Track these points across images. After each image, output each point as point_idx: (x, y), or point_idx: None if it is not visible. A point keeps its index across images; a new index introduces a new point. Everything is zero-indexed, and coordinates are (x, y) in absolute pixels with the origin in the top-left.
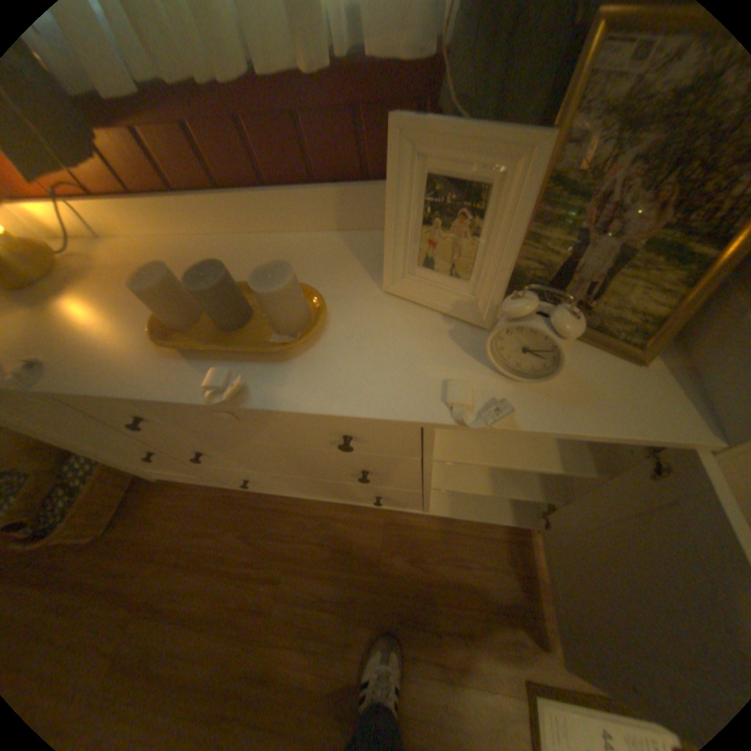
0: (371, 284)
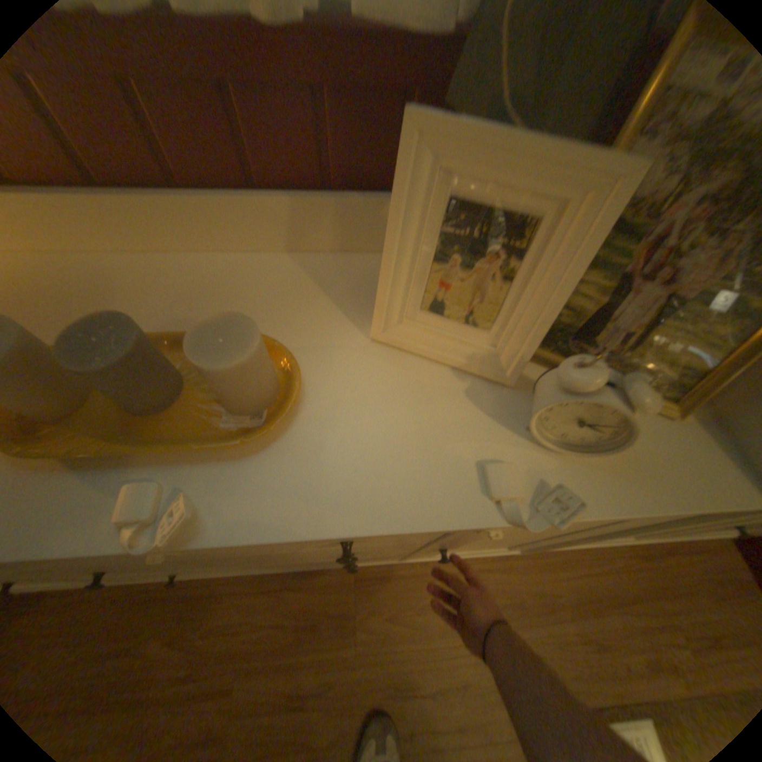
0: (352, 327)
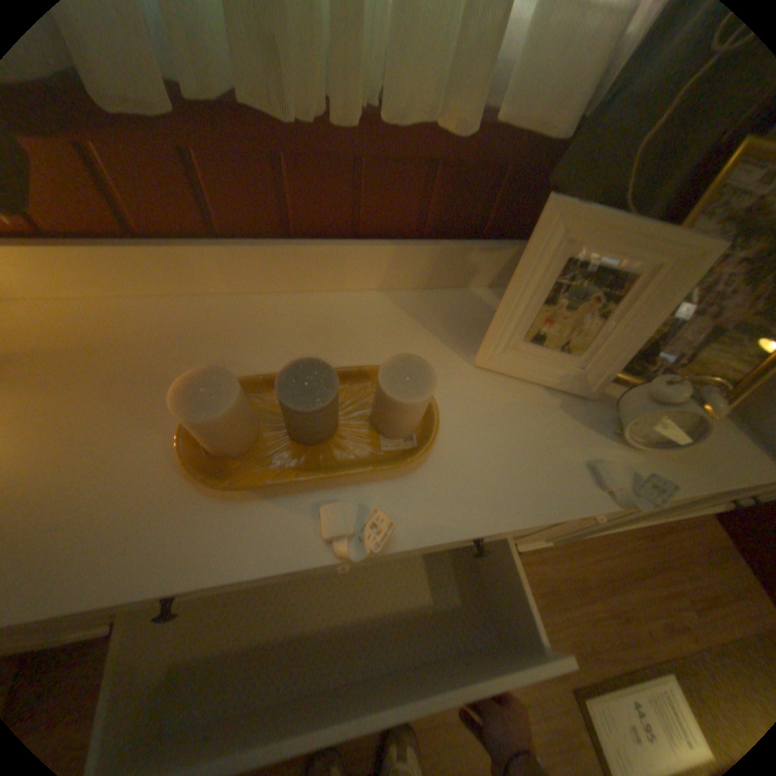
0: (455, 357)
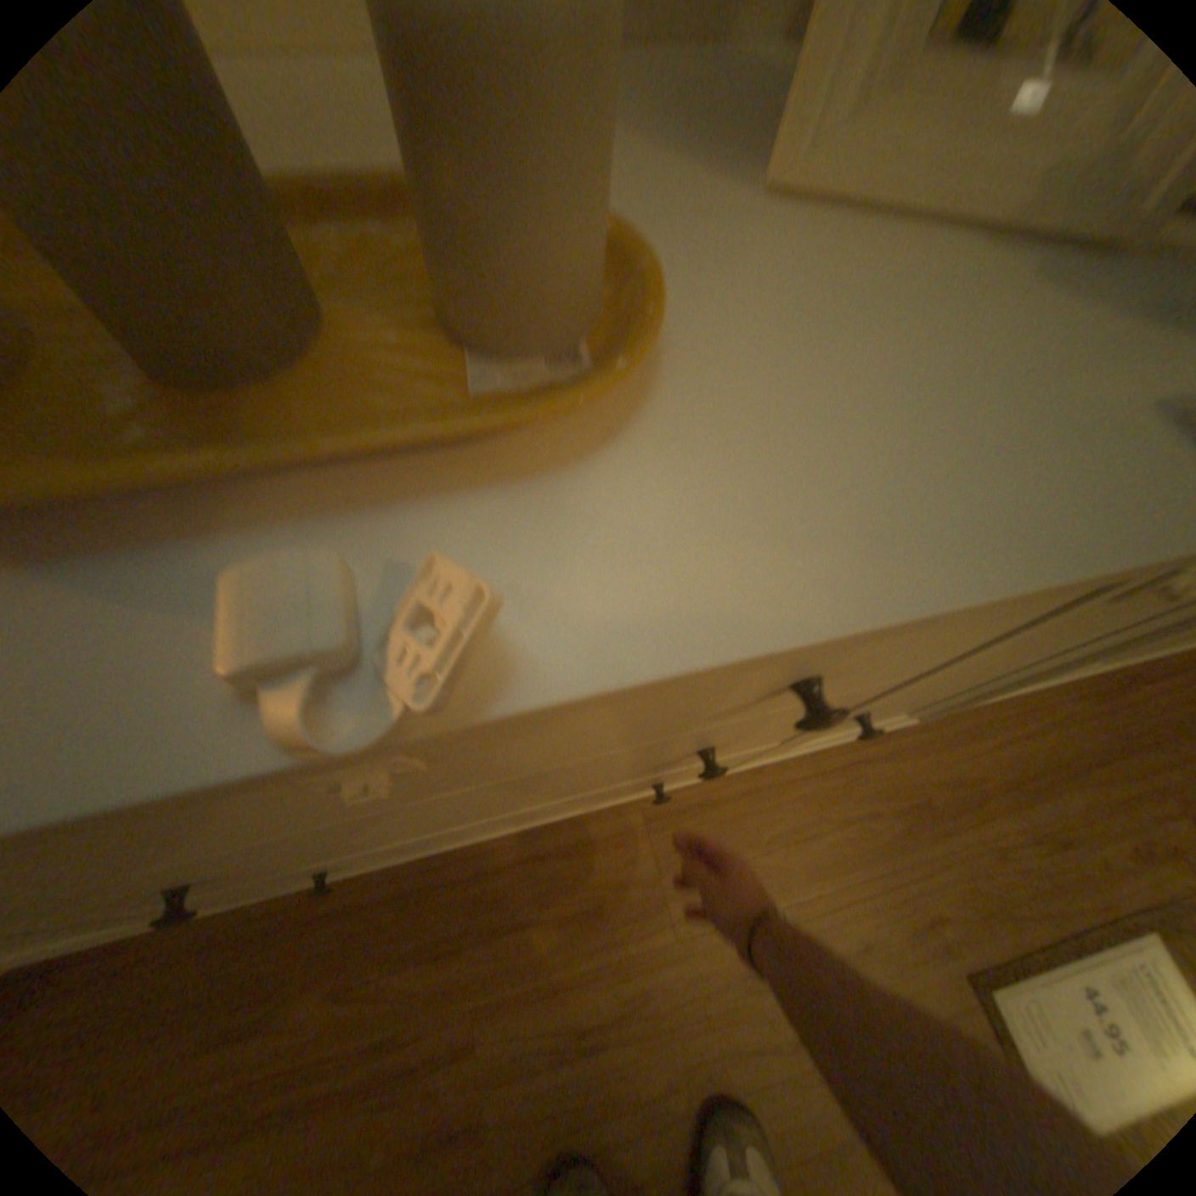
0: (709, 172)
